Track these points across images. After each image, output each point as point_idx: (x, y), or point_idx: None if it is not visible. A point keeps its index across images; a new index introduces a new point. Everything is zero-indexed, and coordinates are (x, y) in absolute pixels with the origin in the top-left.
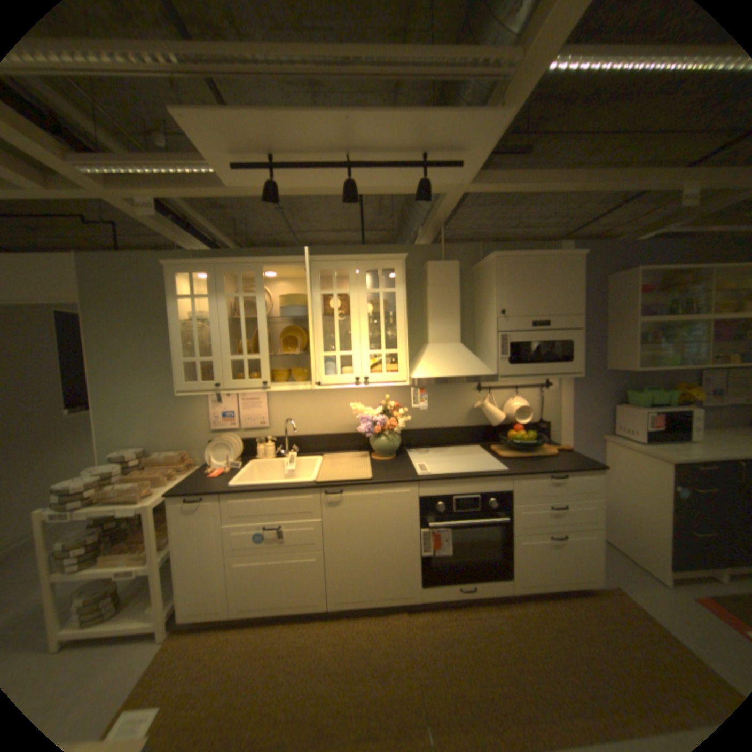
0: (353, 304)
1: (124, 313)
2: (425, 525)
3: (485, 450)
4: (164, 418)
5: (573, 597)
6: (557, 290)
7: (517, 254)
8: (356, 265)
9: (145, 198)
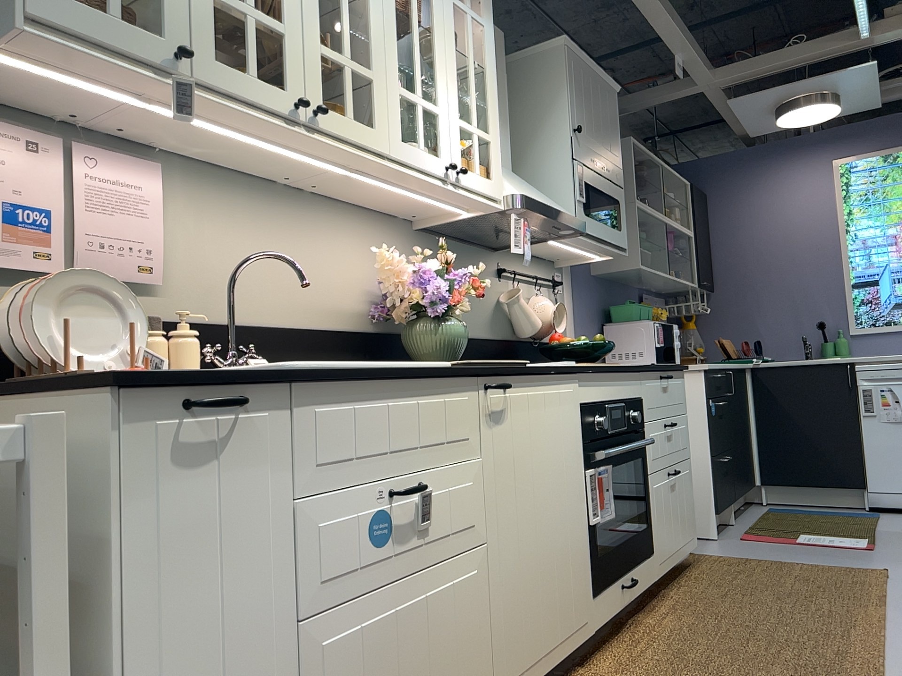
0: (437, 9)
1: None
2: (589, 457)
3: None
4: None
5: (676, 571)
6: (607, 125)
7: (581, 53)
8: None
9: None
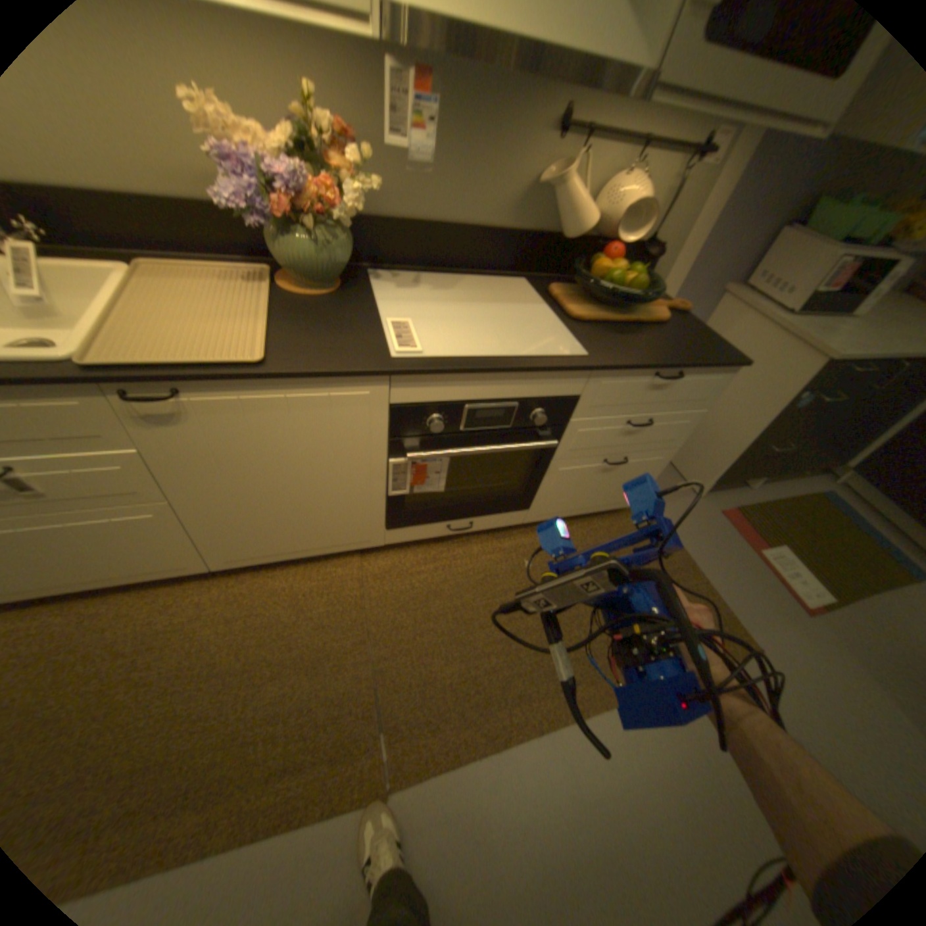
0: None
1: None
2: (399, 449)
3: (535, 289)
4: None
5: (592, 512)
6: None
7: None
8: None
9: None
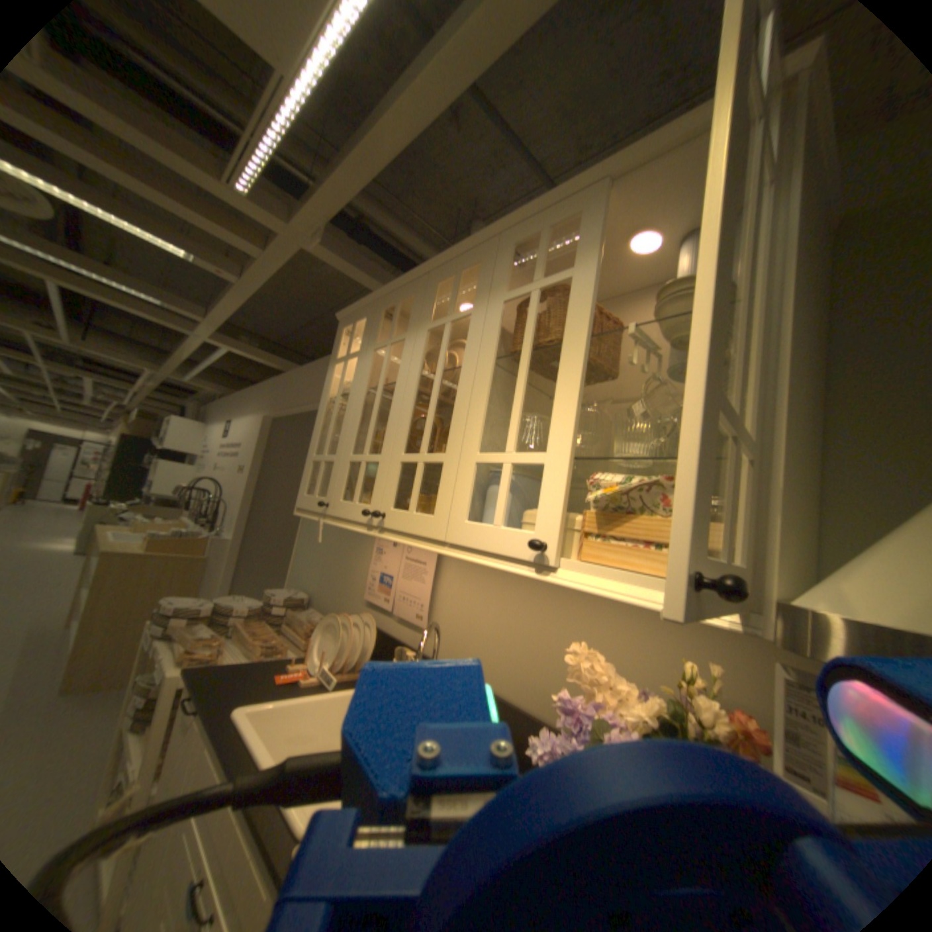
0: (579, 300)
1: None
2: None
3: None
4: (338, 558)
5: None
6: None
7: None
8: (609, 184)
9: (318, 218)
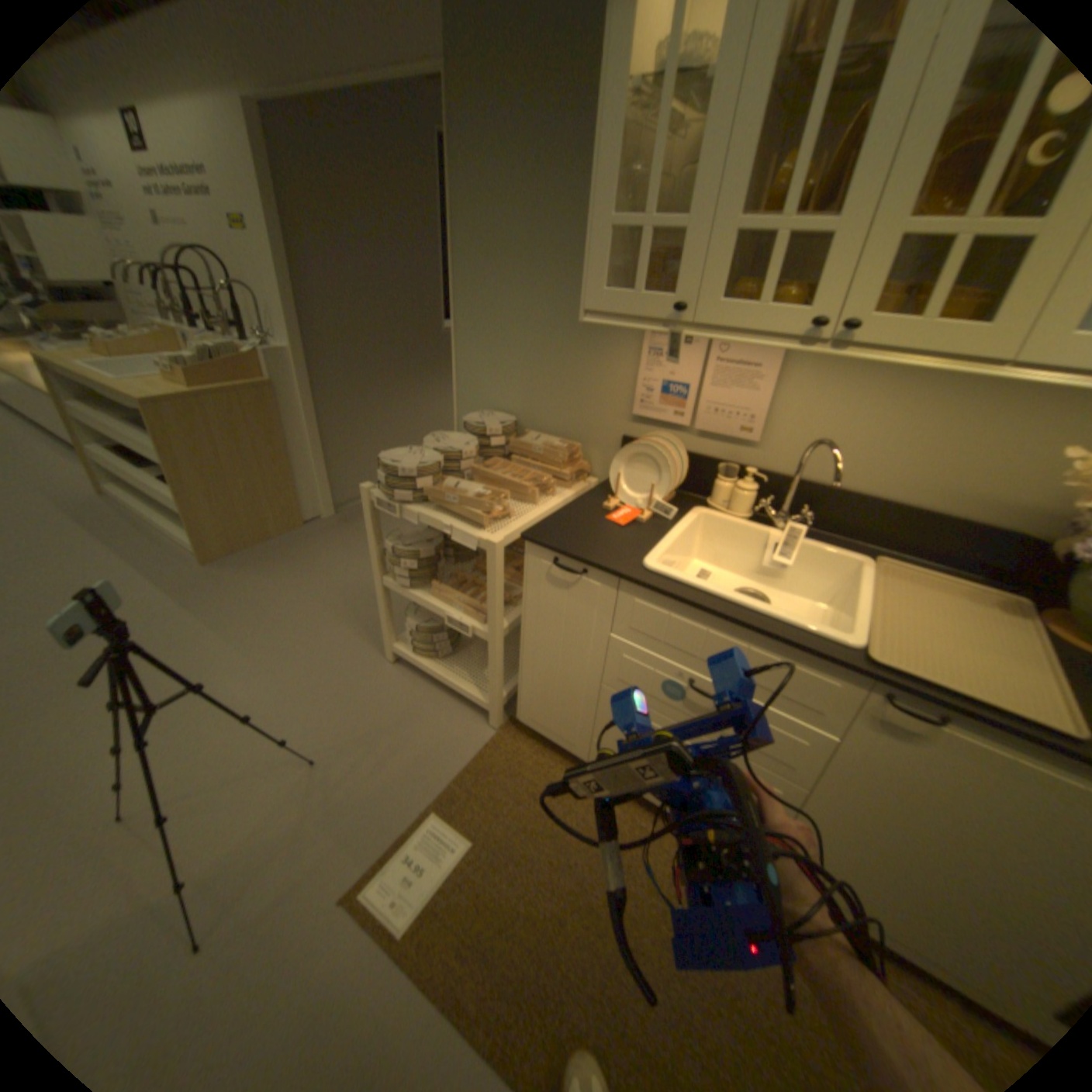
0: None
1: (515, 89)
2: None
3: None
4: (555, 365)
5: None
6: None
7: None
8: None
9: None
